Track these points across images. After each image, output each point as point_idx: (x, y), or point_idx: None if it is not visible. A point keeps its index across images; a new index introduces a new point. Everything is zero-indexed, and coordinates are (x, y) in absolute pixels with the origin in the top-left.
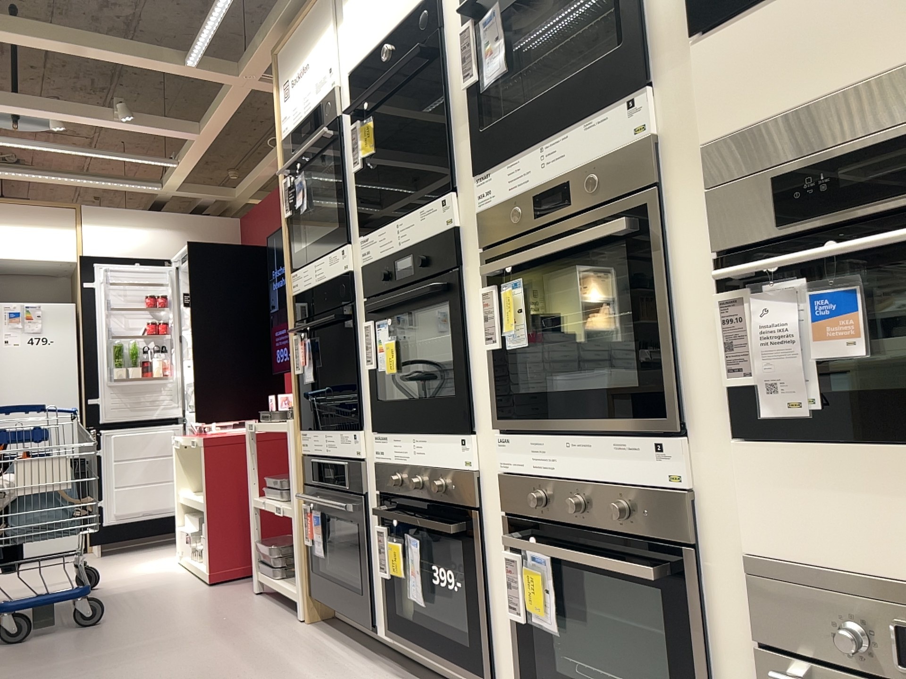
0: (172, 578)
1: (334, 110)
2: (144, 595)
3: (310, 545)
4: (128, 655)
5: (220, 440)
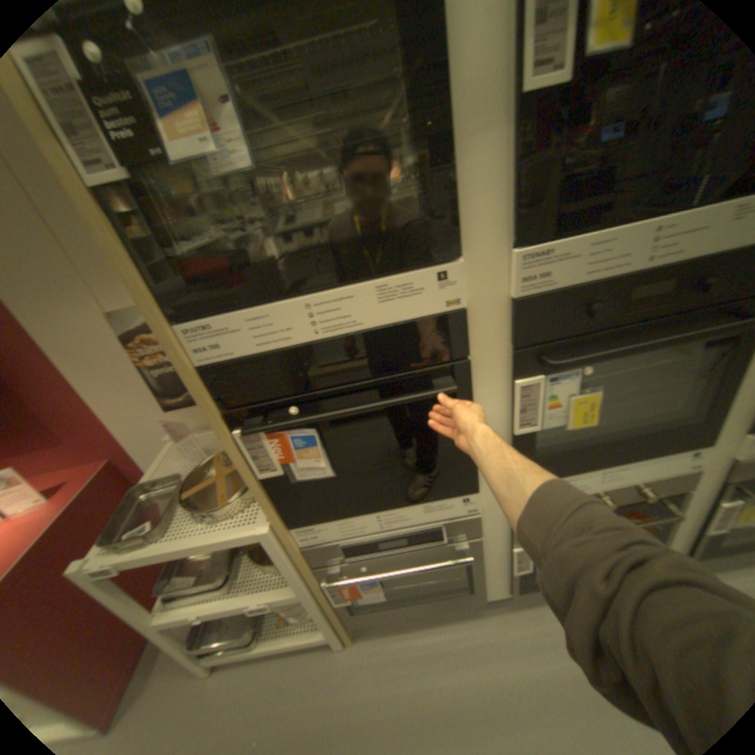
0: None
1: None
2: None
3: (347, 605)
4: None
5: None
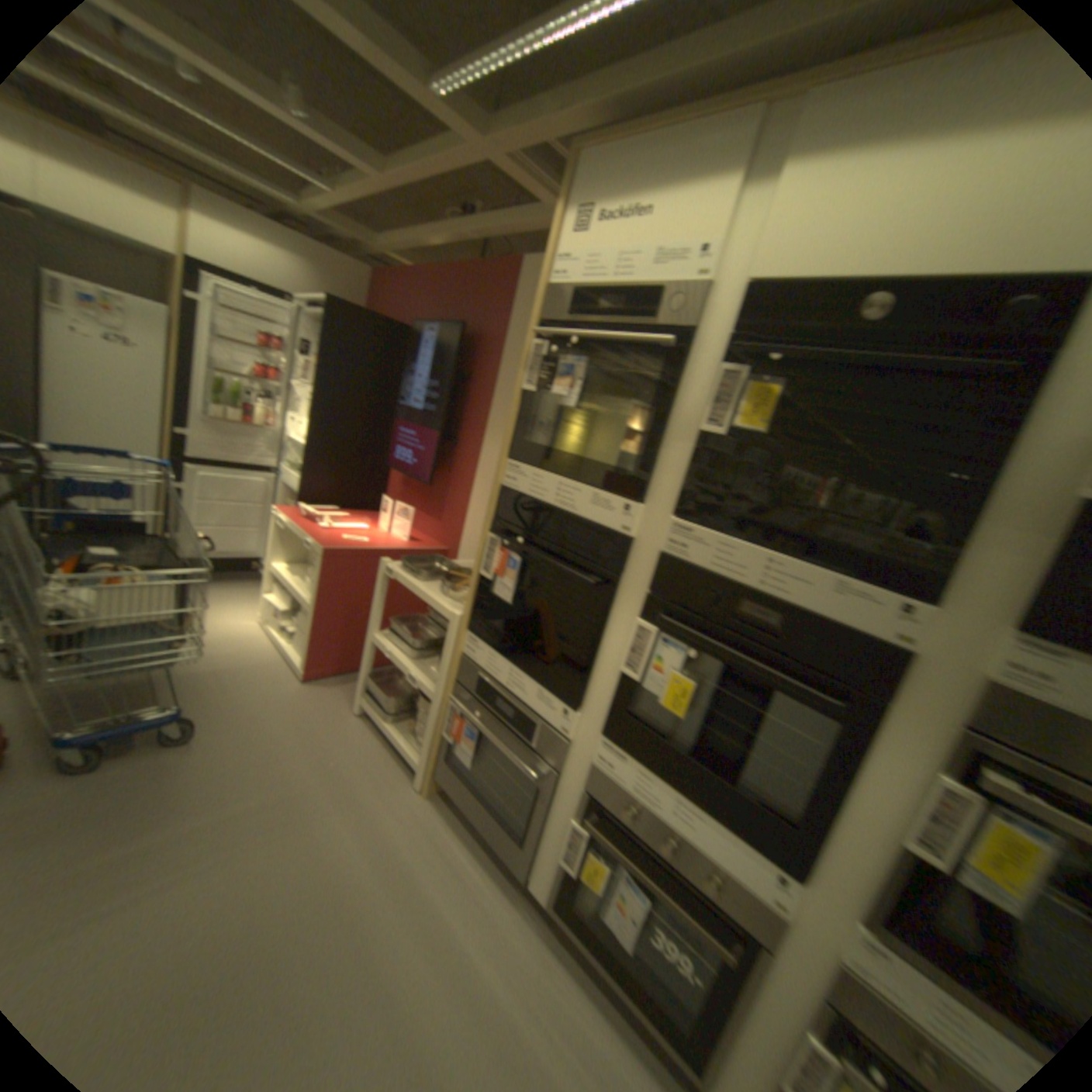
0: (256, 658)
1: (690, 313)
2: (230, 688)
3: (449, 744)
4: (234, 837)
5: (338, 554)
